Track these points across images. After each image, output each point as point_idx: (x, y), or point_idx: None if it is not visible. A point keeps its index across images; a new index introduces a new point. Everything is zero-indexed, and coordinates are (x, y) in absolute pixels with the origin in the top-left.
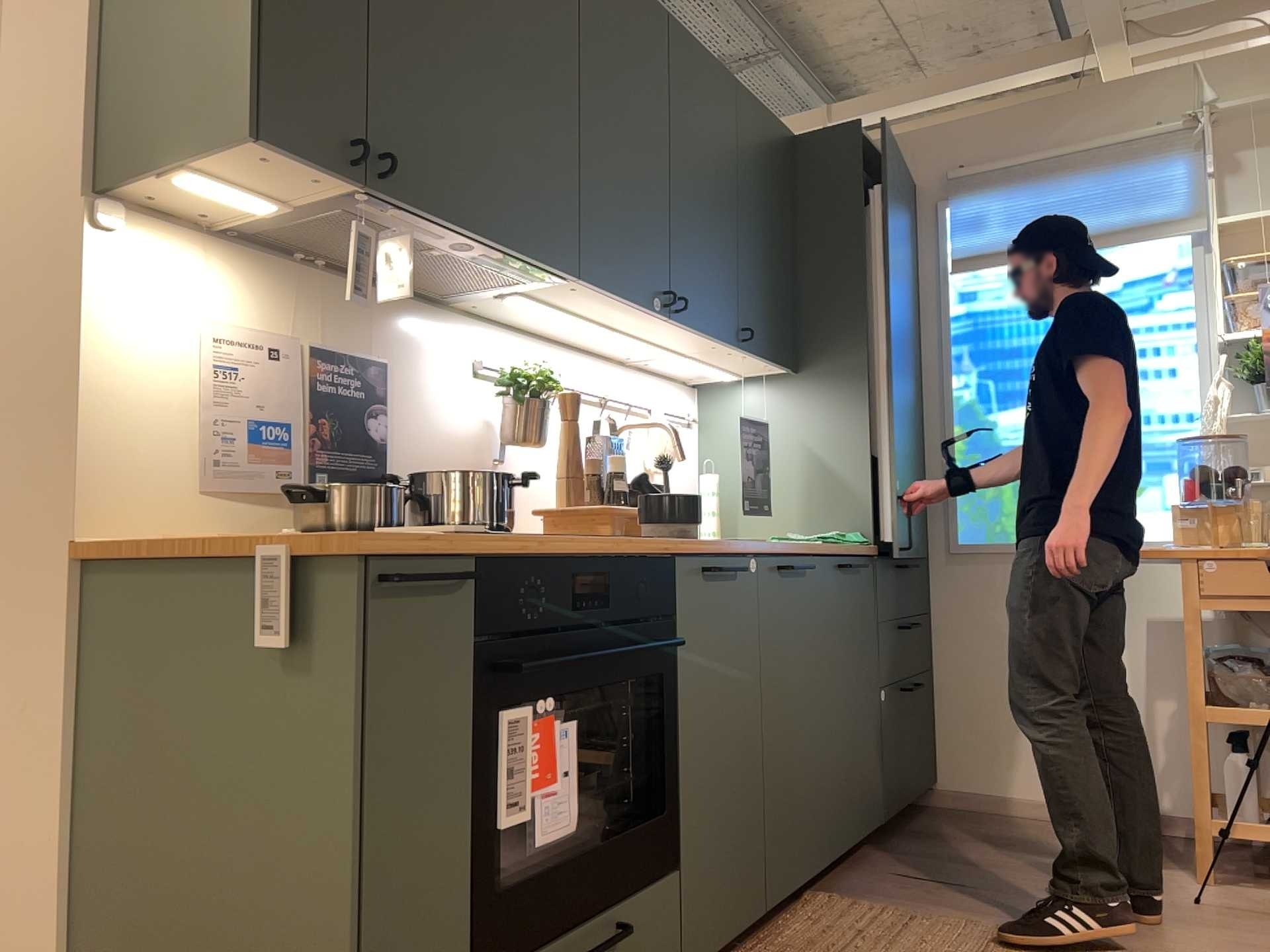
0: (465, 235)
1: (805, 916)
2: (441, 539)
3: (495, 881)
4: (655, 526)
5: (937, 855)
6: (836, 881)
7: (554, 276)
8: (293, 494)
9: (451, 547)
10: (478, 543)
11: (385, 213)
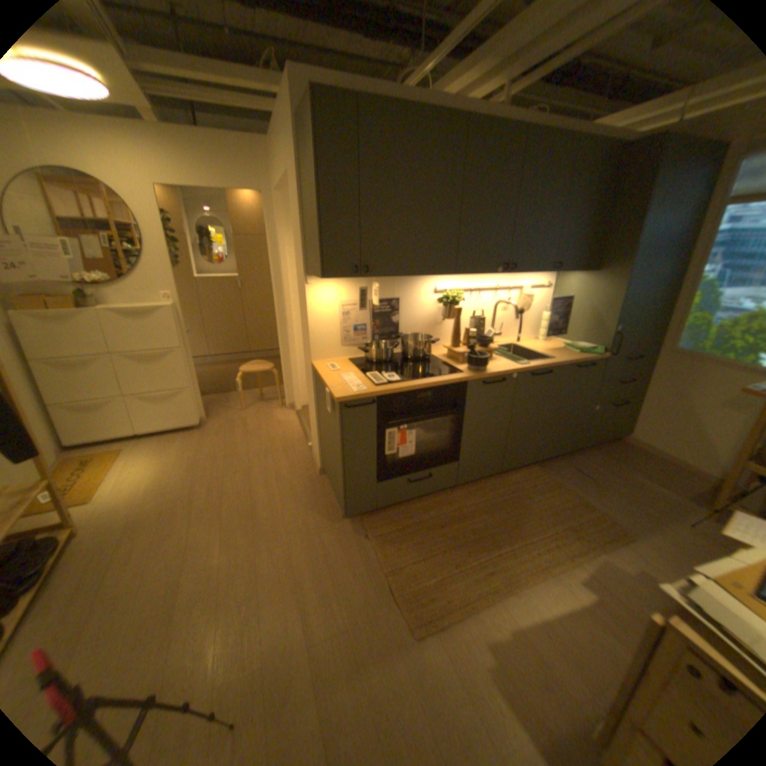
0: (401, 276)
1: (522, 473)
2: (367, 391)
3: (390, 461)
4: (467, 366)
5: (600, 465)
6: (548, 463)
7: (446, 274)
8: (363, 346)
9: (366, 396)
10: (376, 394)
11: (372, 278)
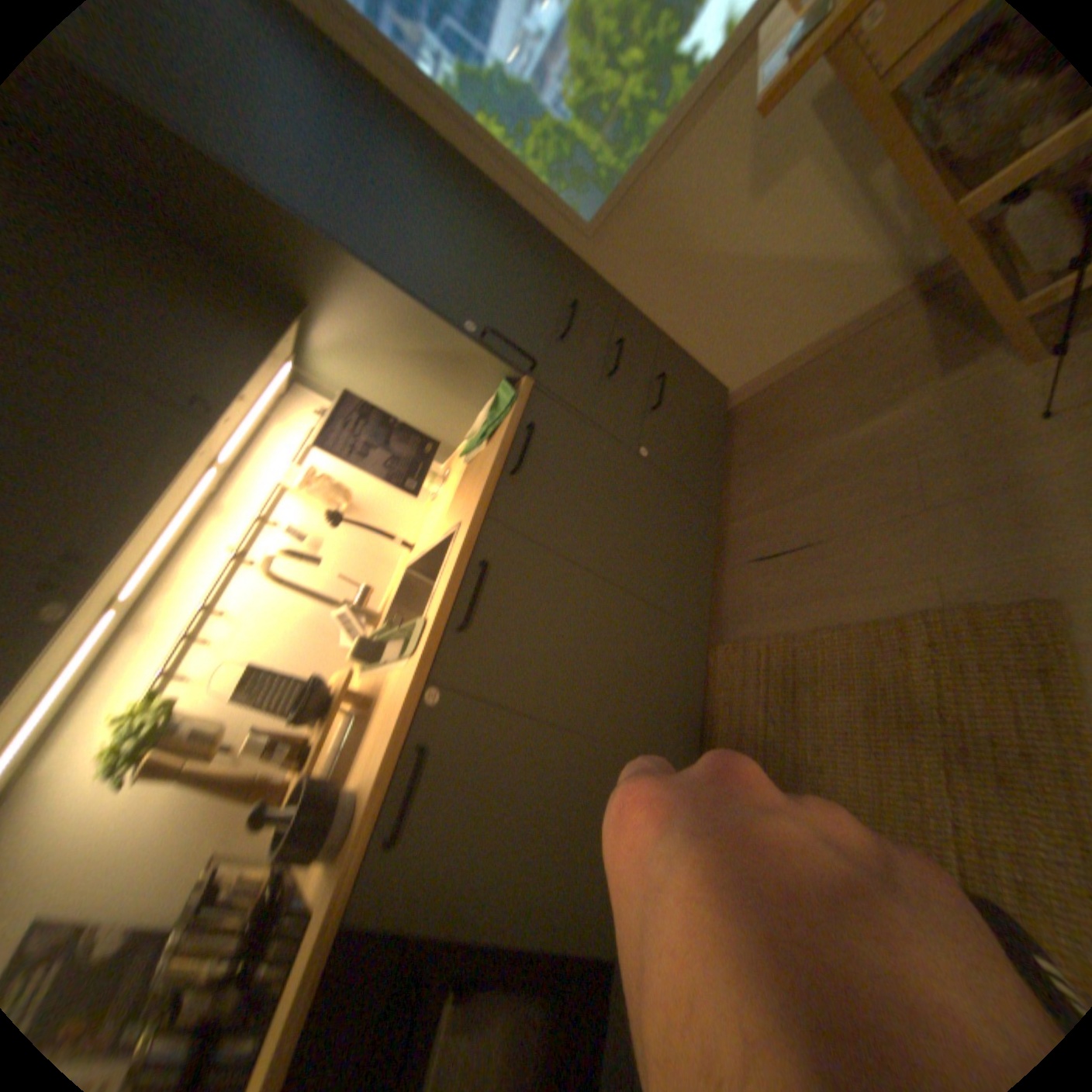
0: None
1: (719, 697)
2: None
3: None
4: (305, 867)
5: (769, 497)
6: (718, 605)
7: None
8: None
9: None
10: None
11: None
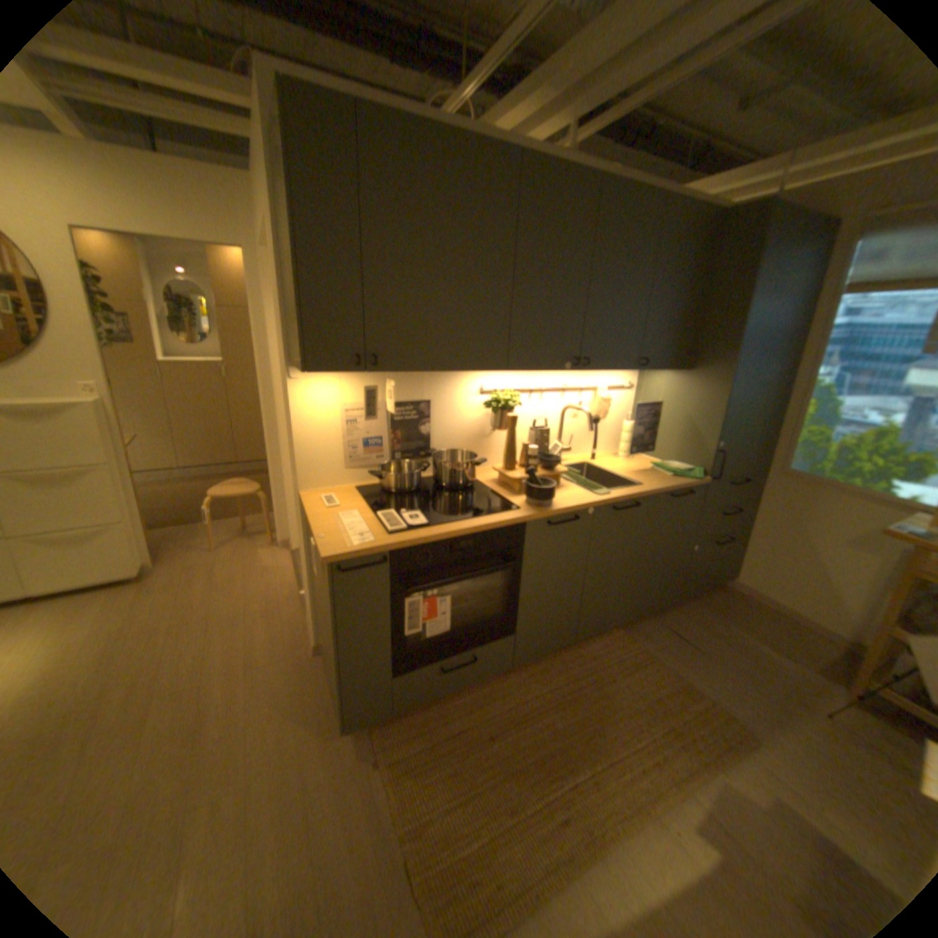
0: (429, 372)
1: (602, 642)
2: (374, 544)
3: (413, 642)
4: (525, 499)
5: (702, 625)
6: (636, 624)
7: (494, 369)
8: (378, 468)
9: (373, 551)
10: (388, 548)
11: (385, 372)
